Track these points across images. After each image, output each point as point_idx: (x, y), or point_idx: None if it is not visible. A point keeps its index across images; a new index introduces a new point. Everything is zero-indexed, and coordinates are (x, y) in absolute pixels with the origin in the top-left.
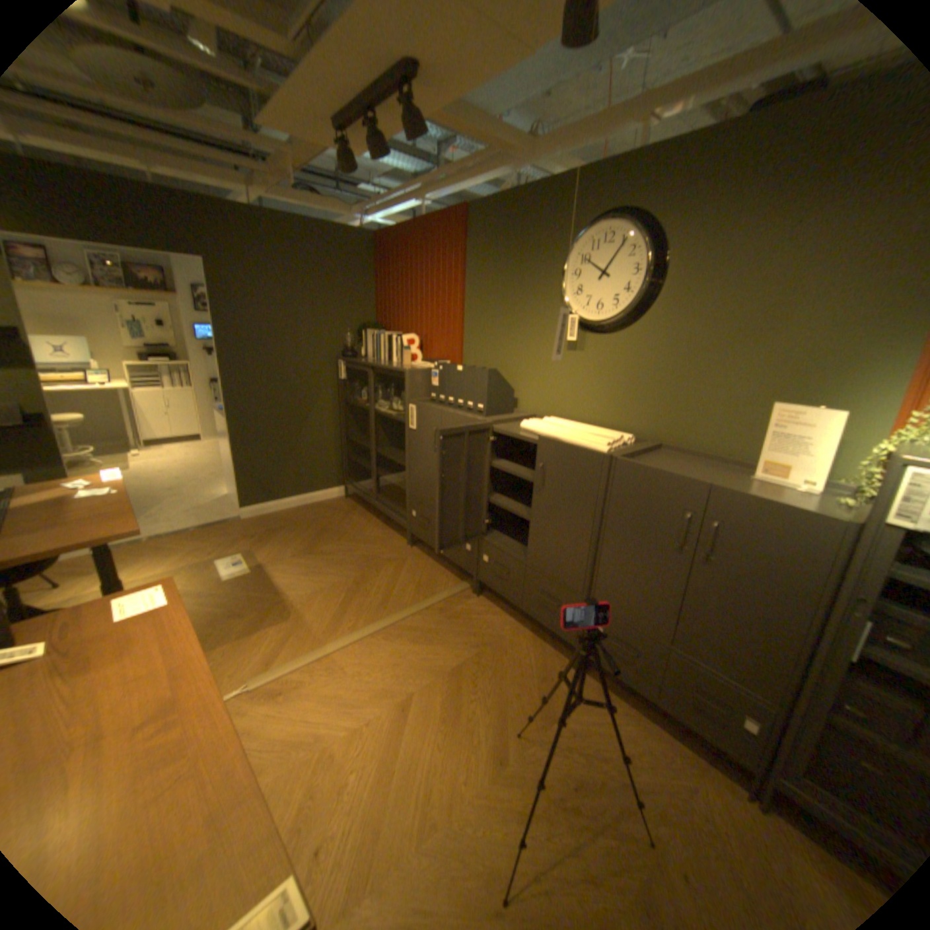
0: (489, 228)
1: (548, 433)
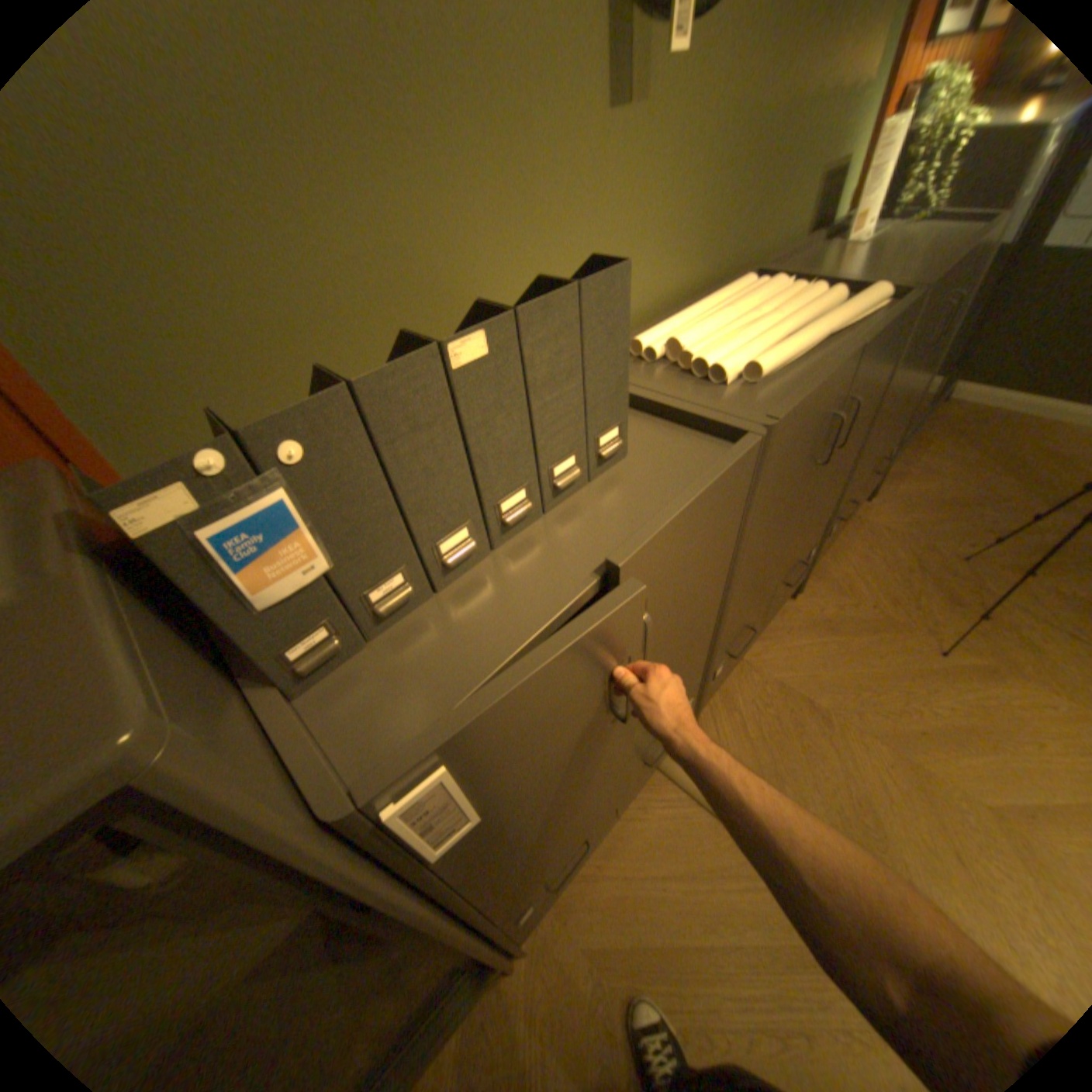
0: None
1: (816, 336)
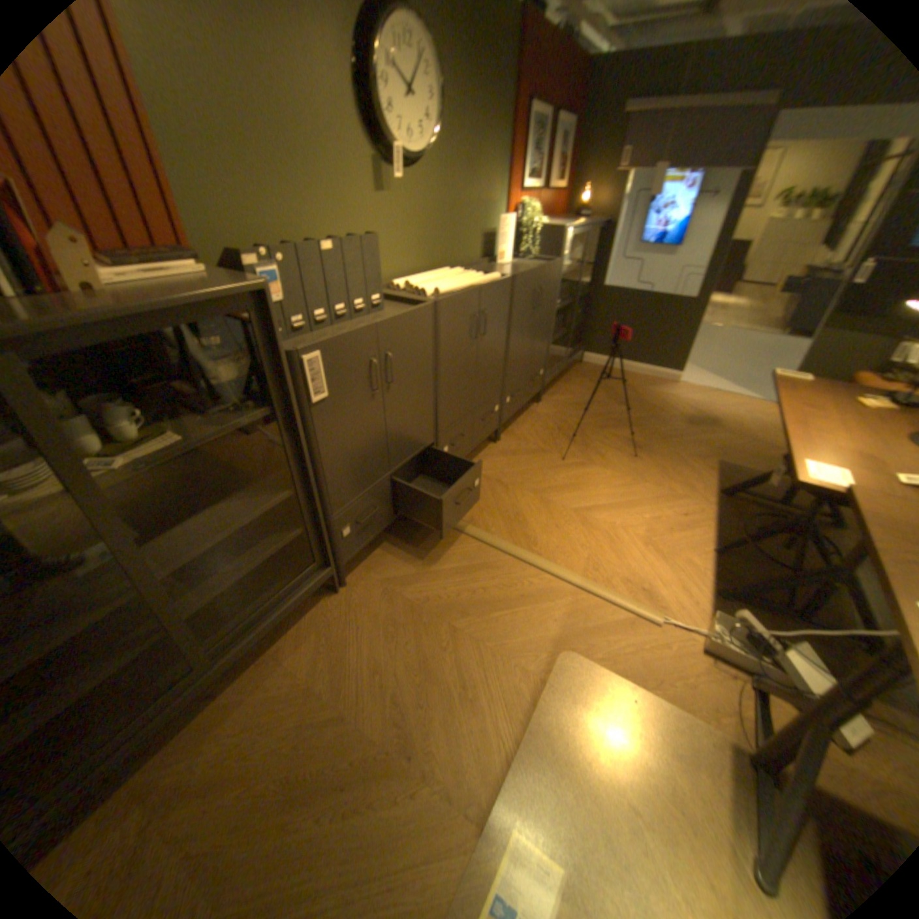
0: None
1: (465, 285)
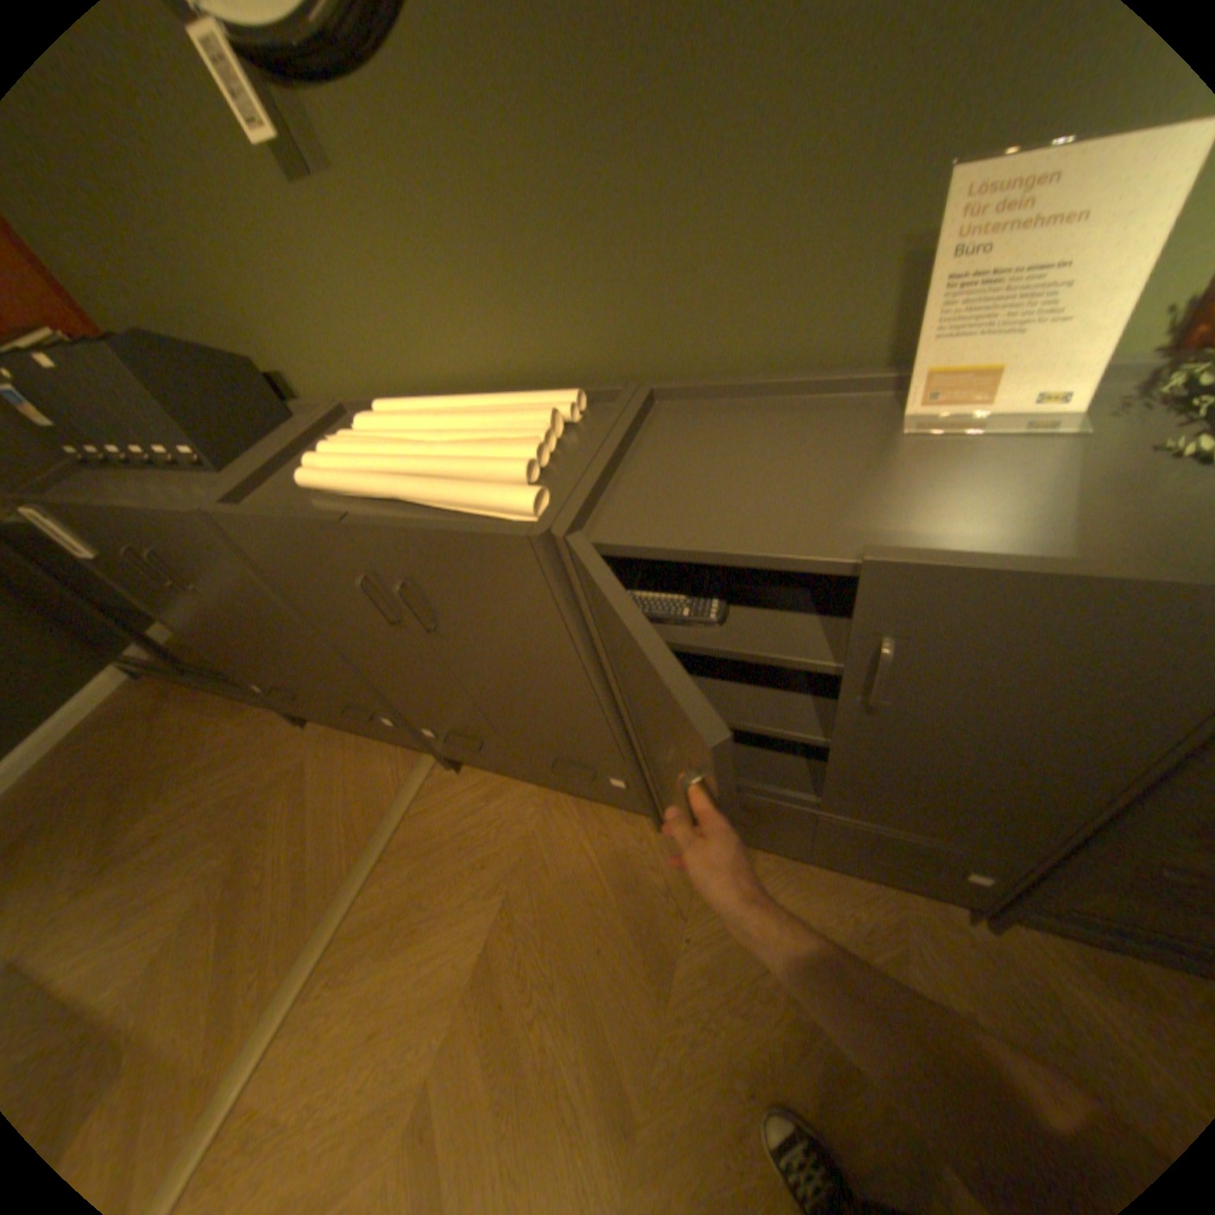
0: None
1: (366, 489)
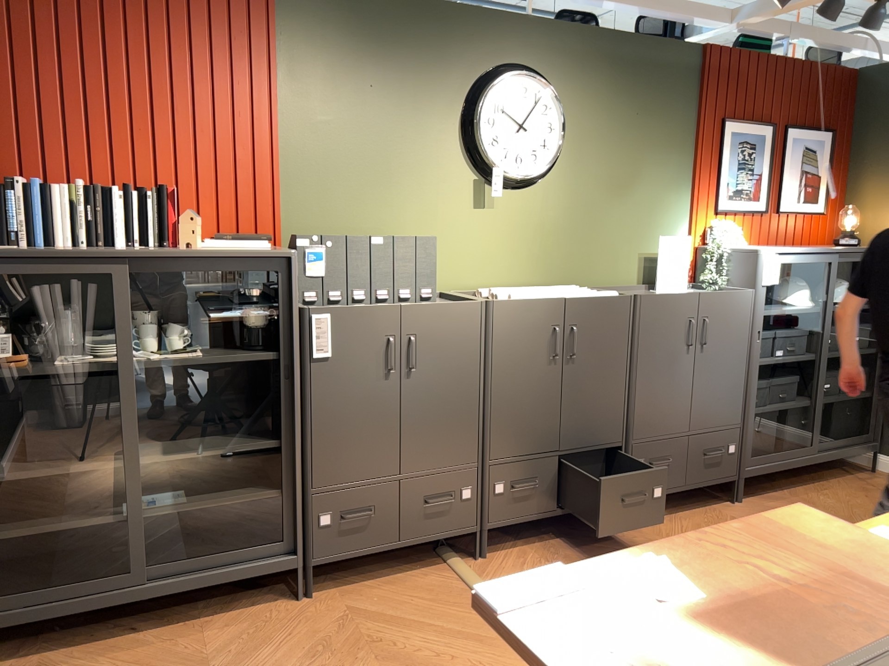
0: (328, 29)
1: (552, 295)
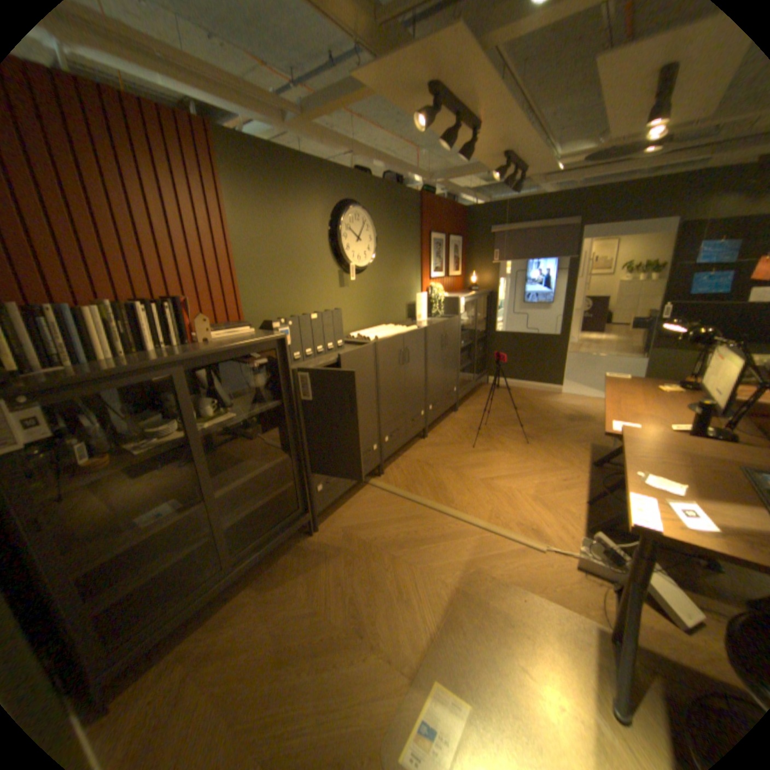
0: (249, 169)
1: (393, 334)
